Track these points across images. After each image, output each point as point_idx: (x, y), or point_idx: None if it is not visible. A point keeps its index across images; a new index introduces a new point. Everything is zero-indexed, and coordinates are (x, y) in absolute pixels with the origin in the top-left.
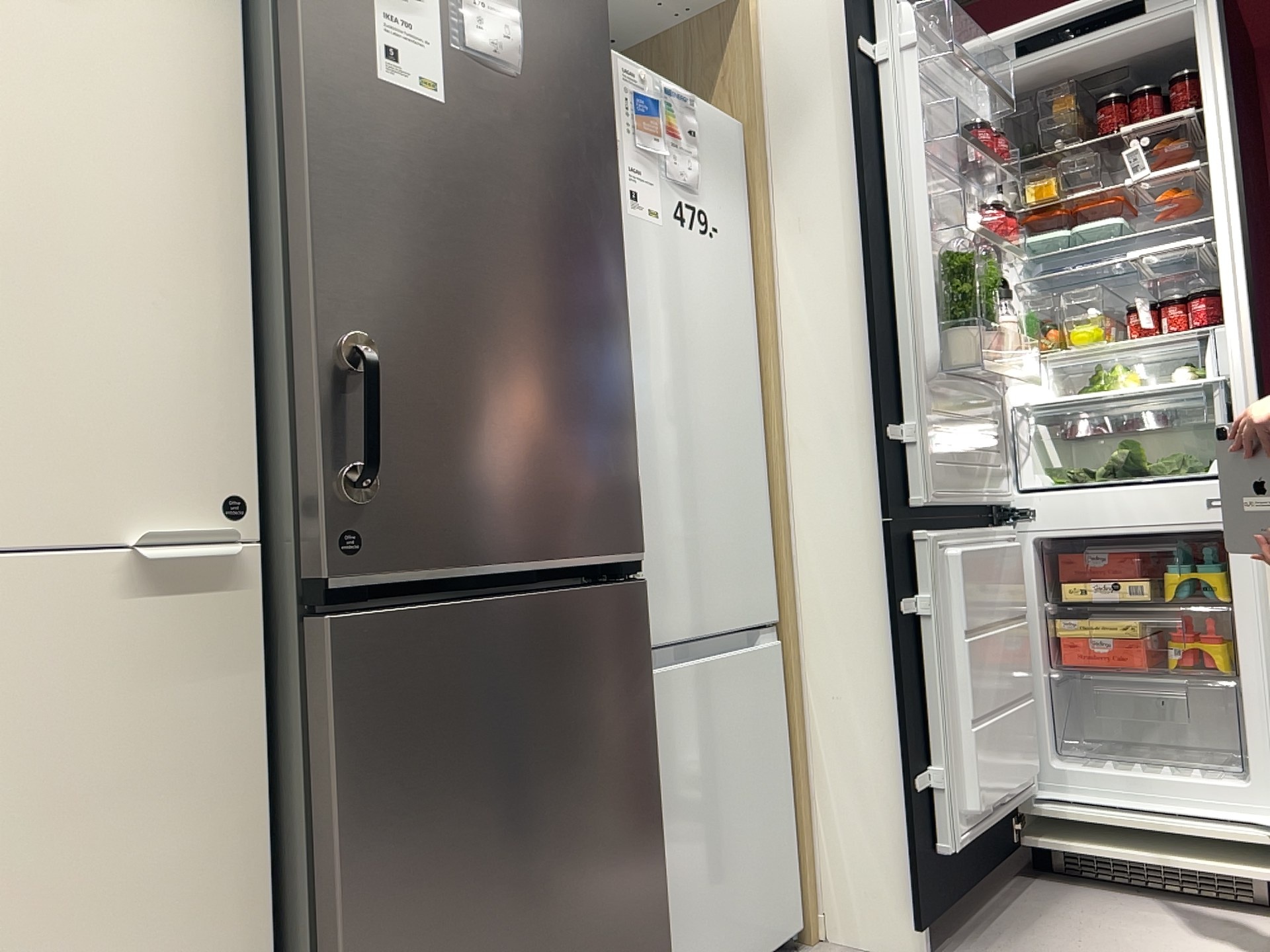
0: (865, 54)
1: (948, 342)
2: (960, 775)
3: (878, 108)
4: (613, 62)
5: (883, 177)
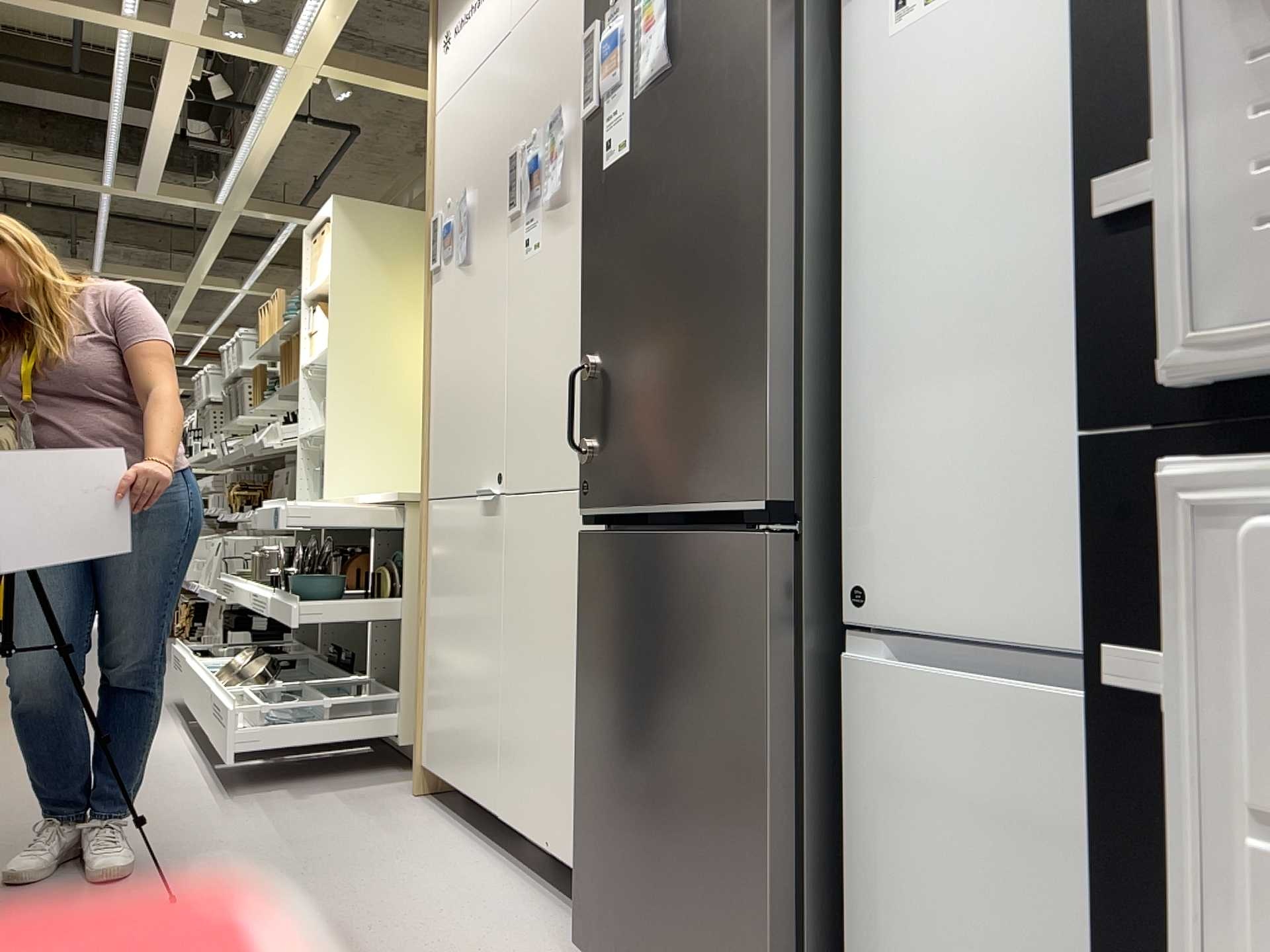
0: None
1: None
2: None
3: None
4: None
5: None
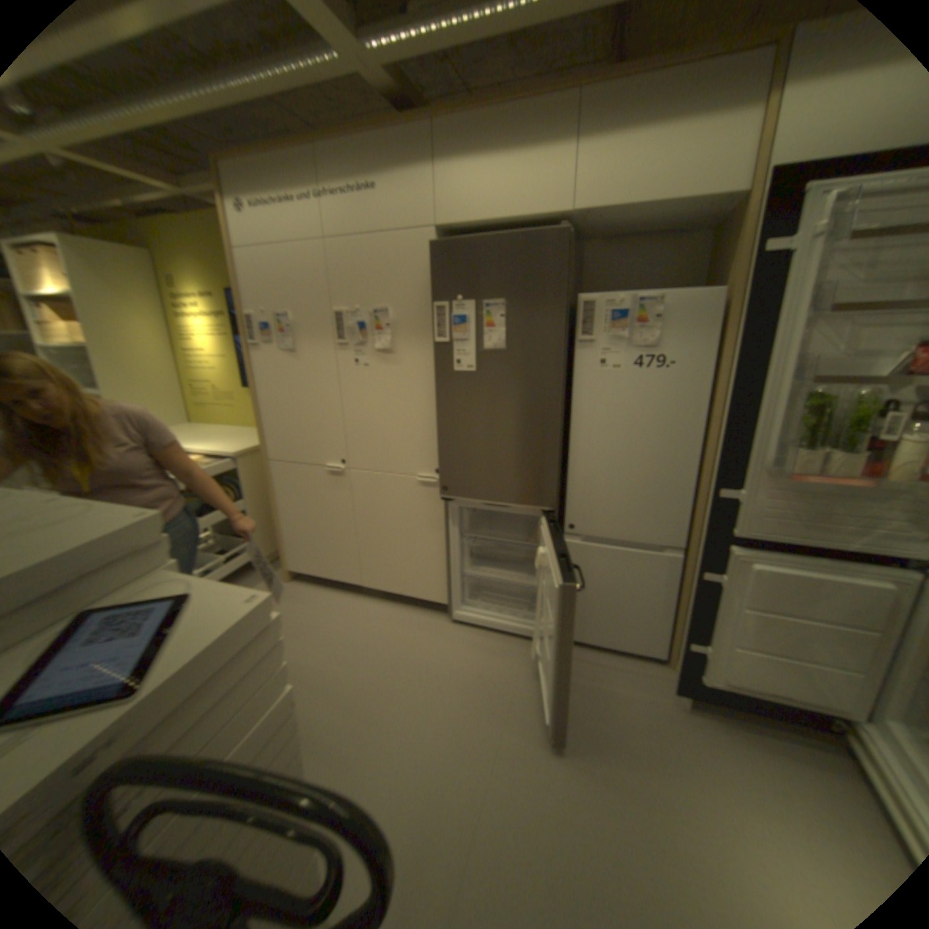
0: (772, 252)
1: (793, 452)
2: (727, 663)
3: (782, 287)
4: (598, 301)
5: (772, 338)
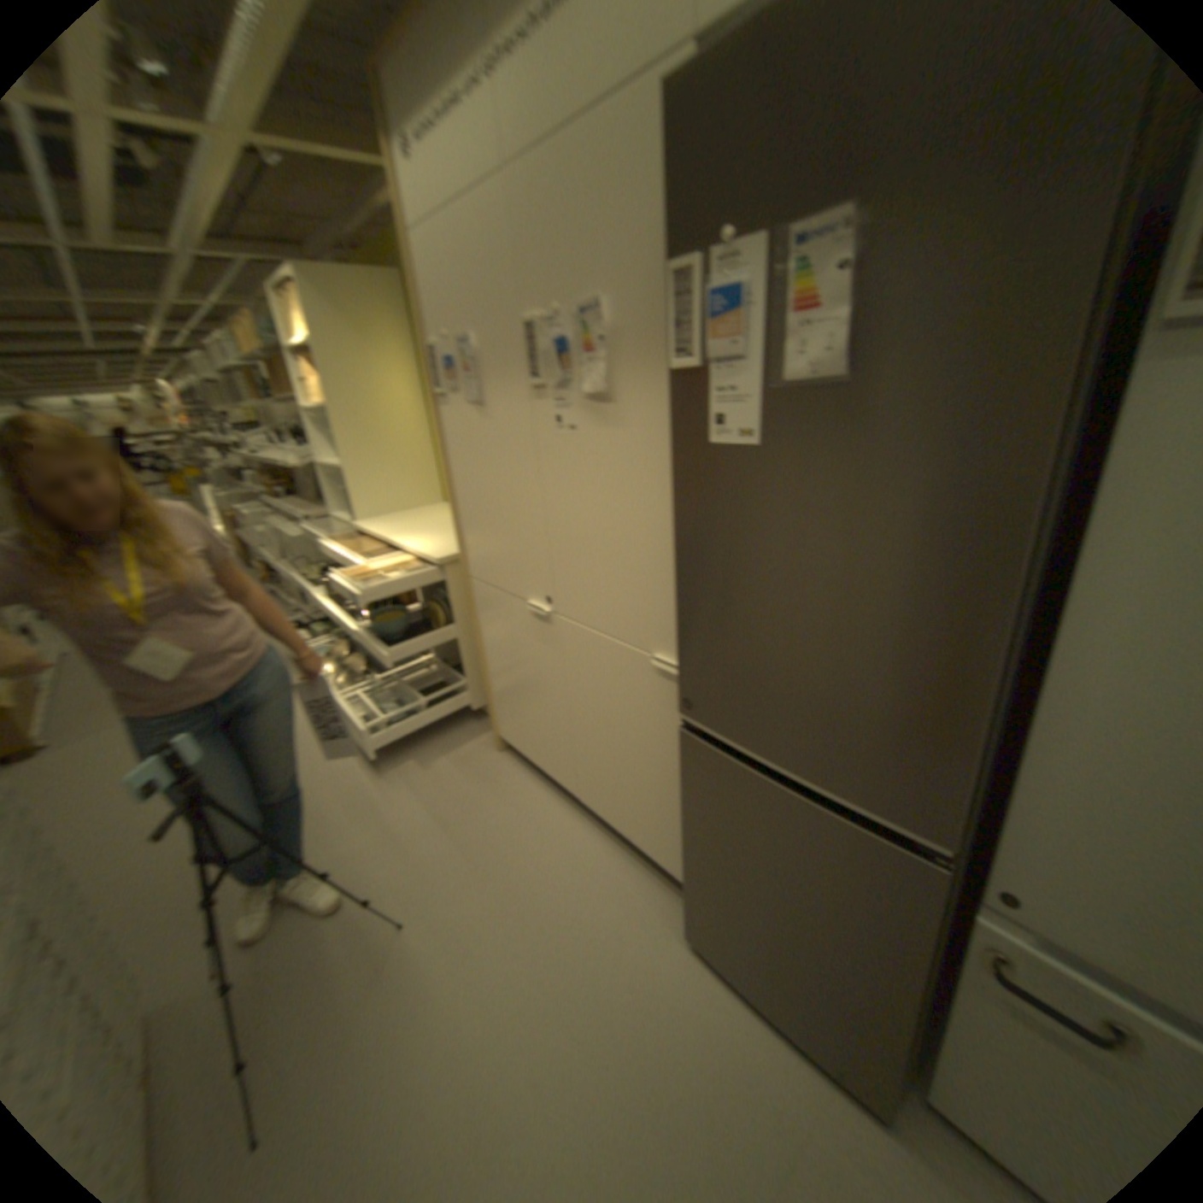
0: None
1: None
2: None
3: None
4: None
5: None
